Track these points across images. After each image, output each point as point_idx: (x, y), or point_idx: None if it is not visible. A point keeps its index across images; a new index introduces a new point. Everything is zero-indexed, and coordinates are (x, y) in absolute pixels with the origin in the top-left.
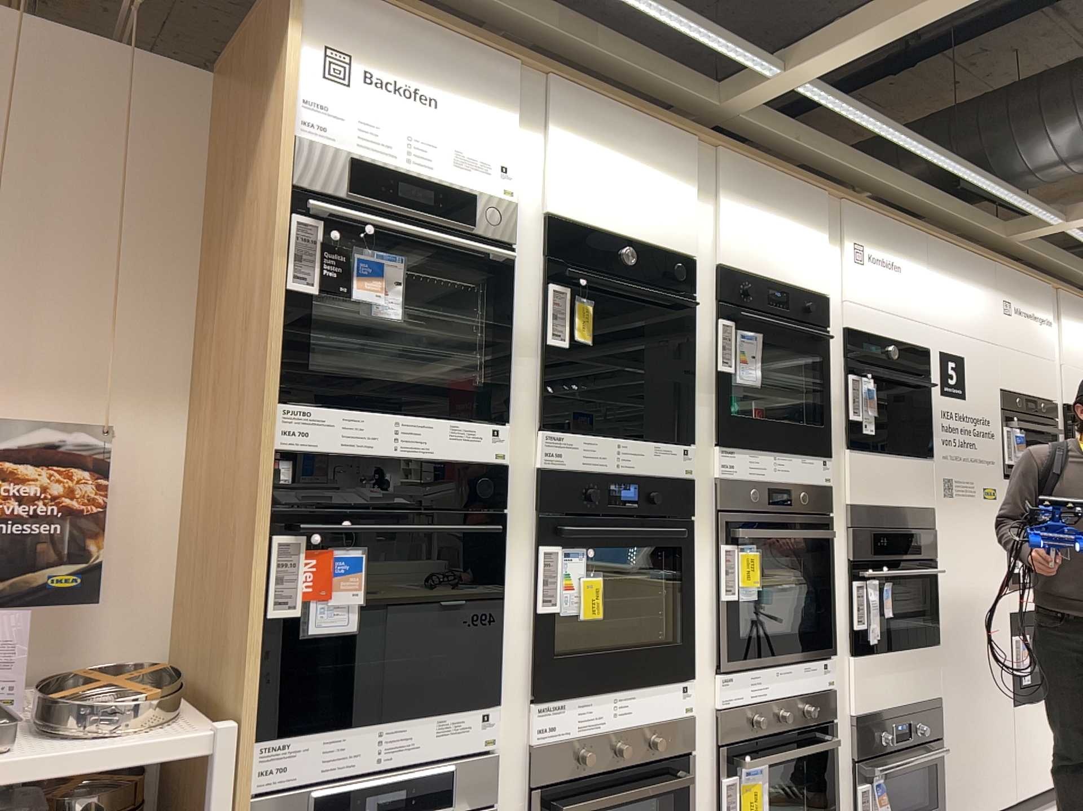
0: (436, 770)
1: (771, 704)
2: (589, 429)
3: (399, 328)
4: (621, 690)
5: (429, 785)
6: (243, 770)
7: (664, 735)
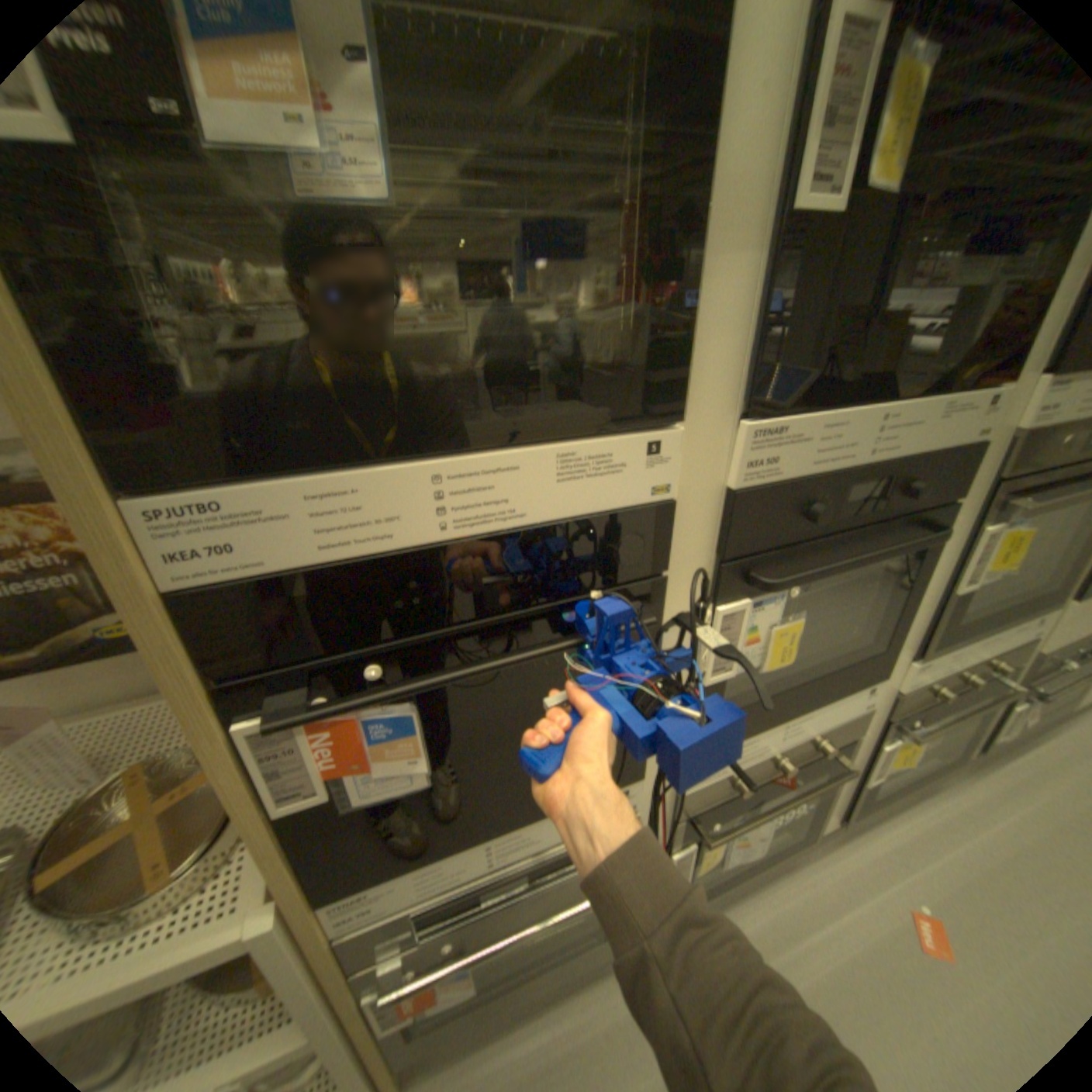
0: (563, 857)
1: (964, 677)
2: (838, 394)
3: (422, 216)
4: (796, 717)
5: (555, 864)
6: (308, 941)
7: (836, 739)
